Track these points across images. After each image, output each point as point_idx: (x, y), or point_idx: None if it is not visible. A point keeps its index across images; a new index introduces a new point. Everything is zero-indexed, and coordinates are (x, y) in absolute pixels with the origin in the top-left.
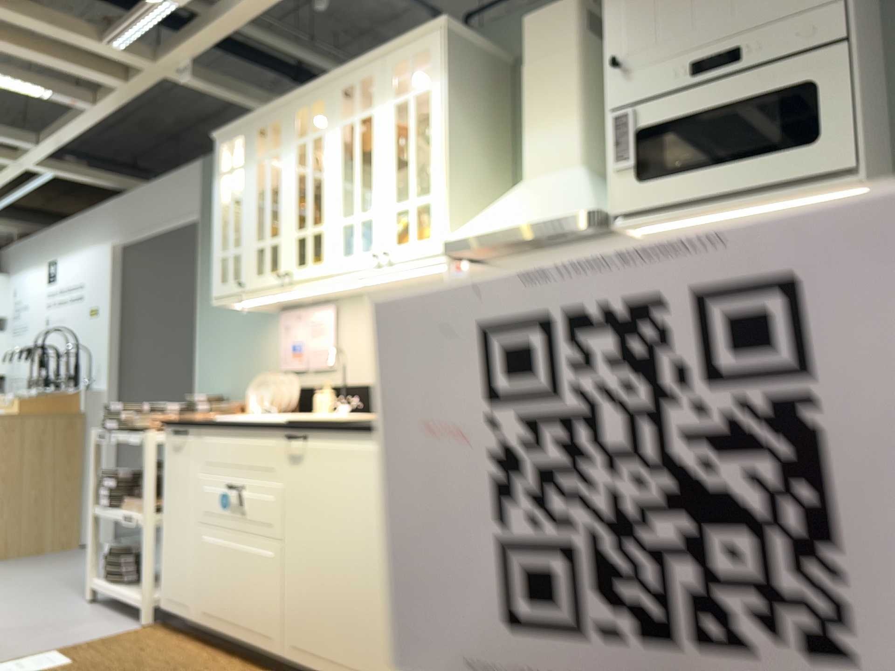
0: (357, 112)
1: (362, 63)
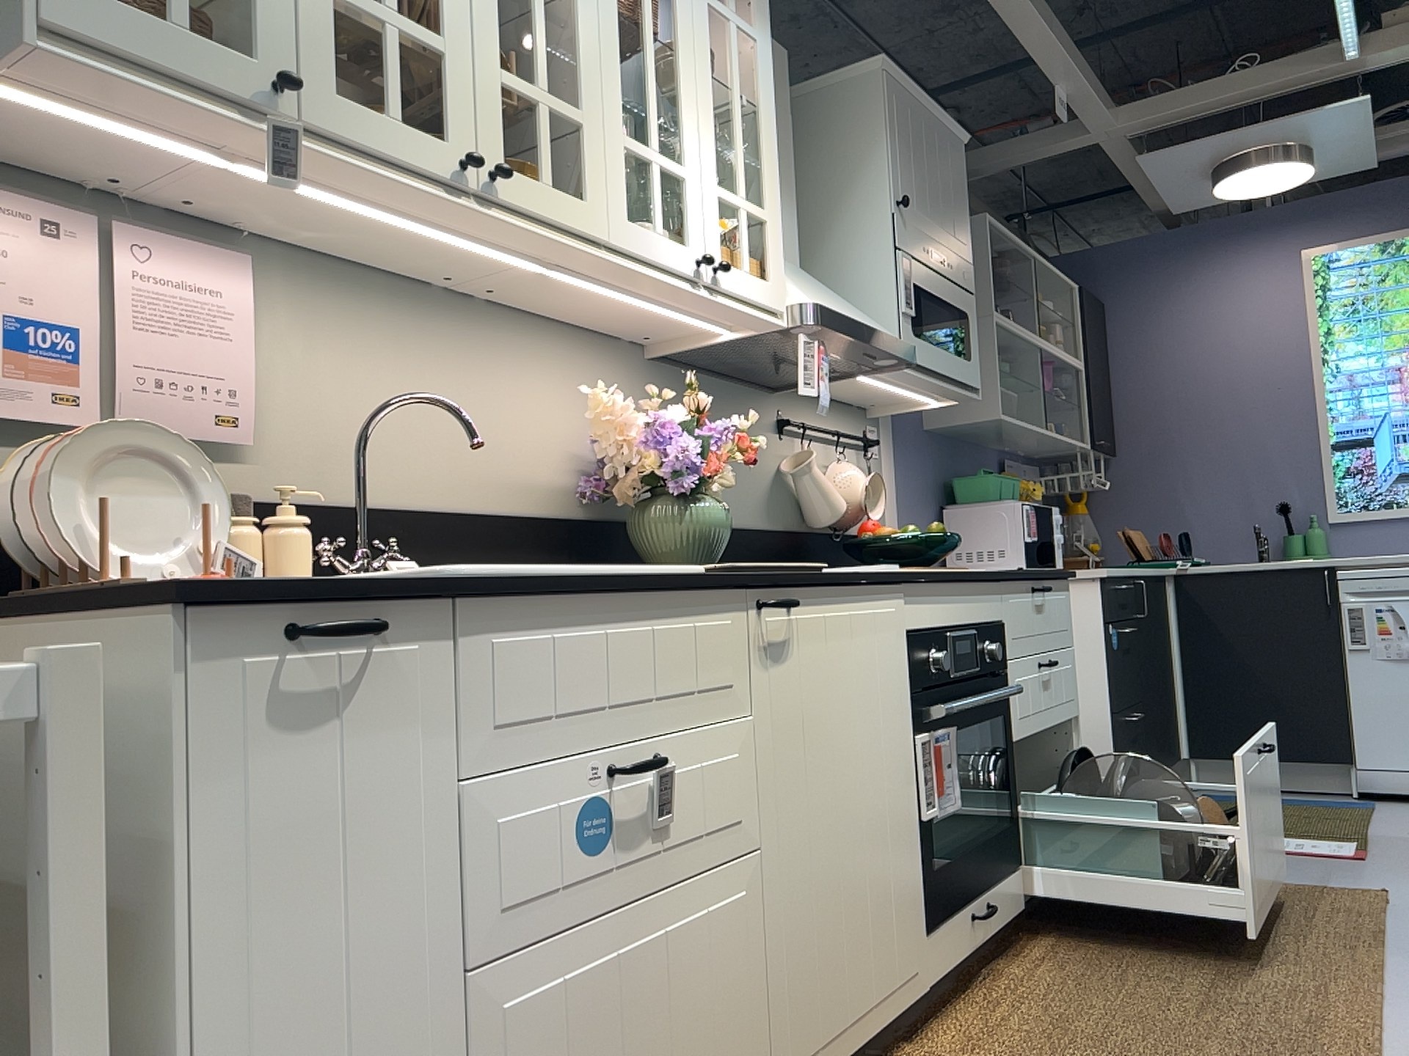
0: None
1: None
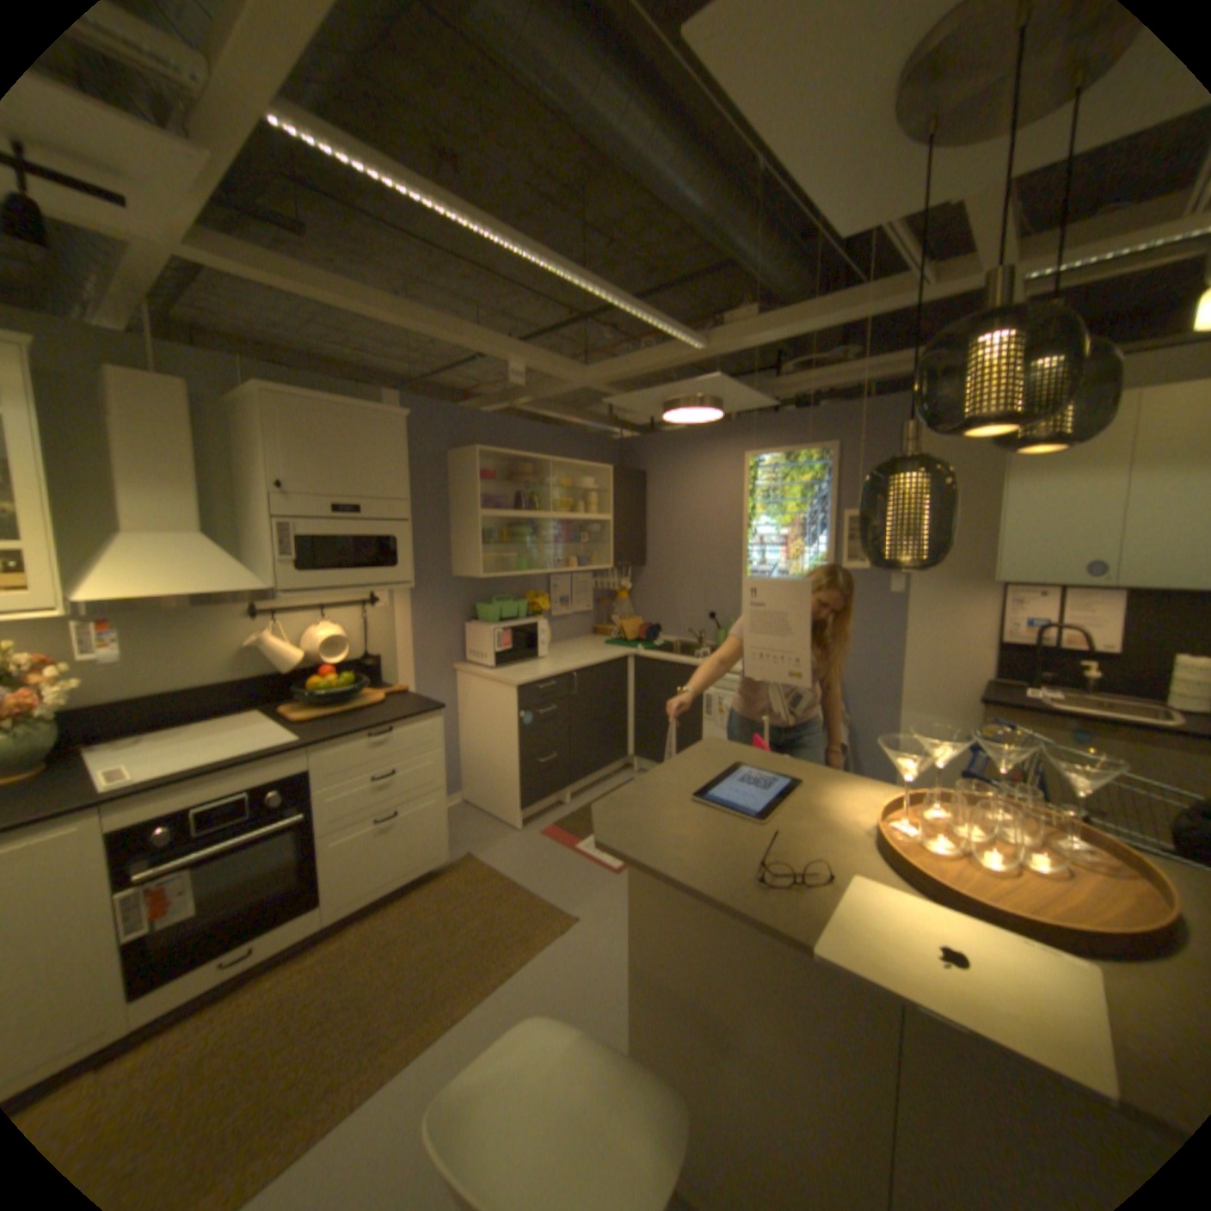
0: None
1: None
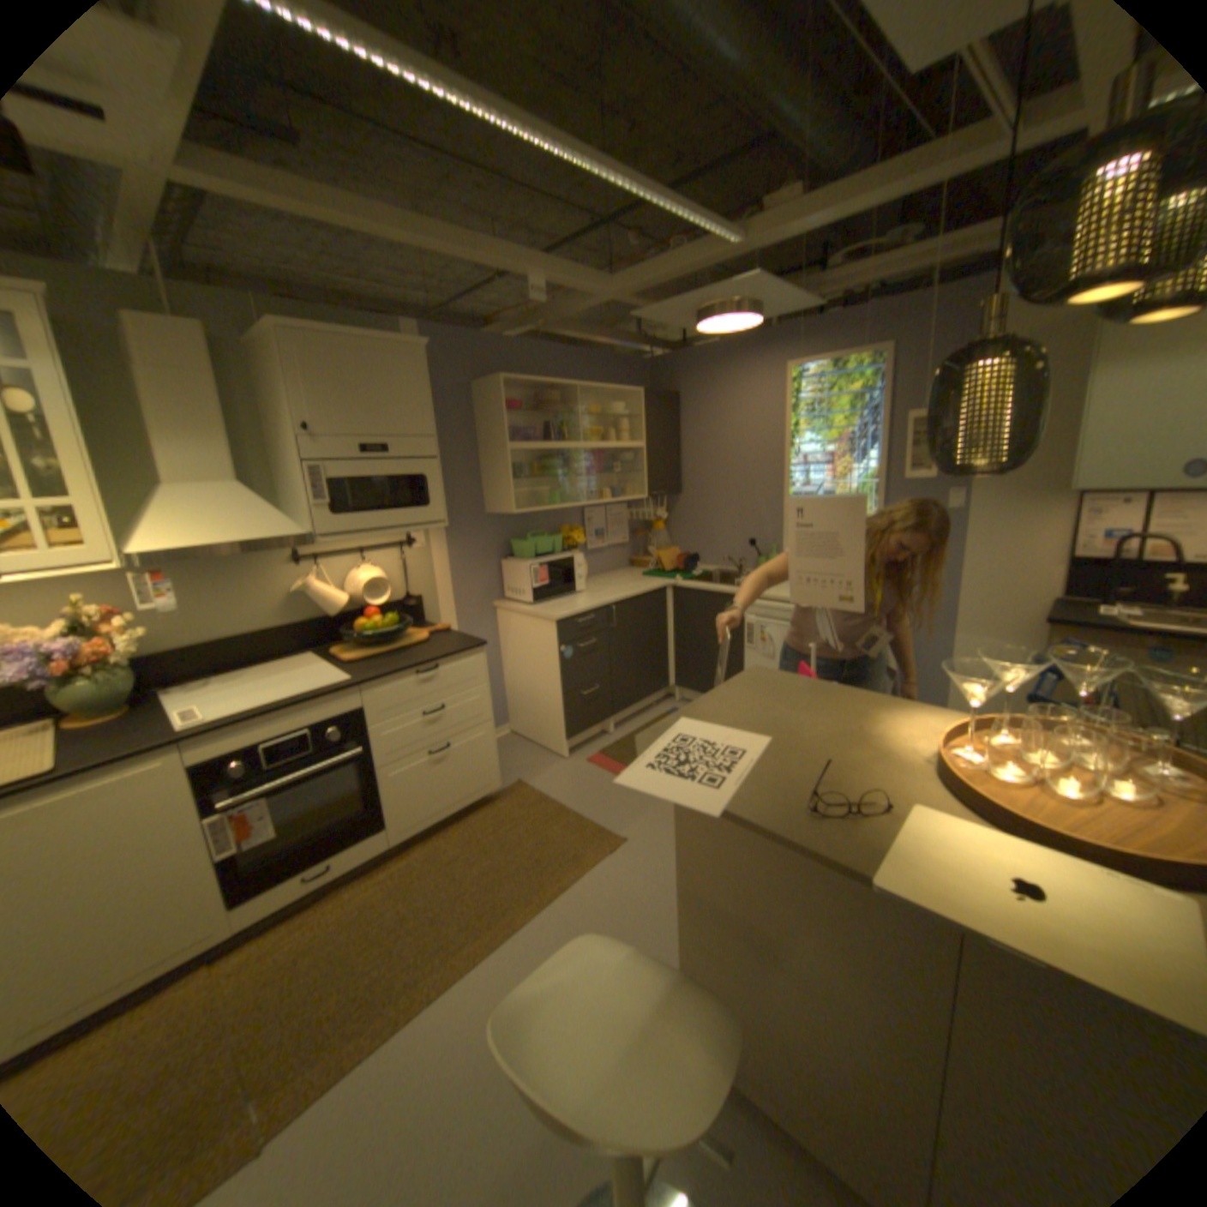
0: None
1: None
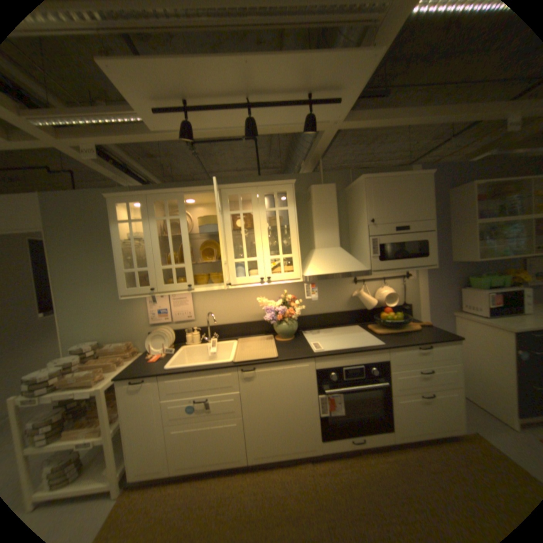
0: (241, 209)
1: (244, 186)
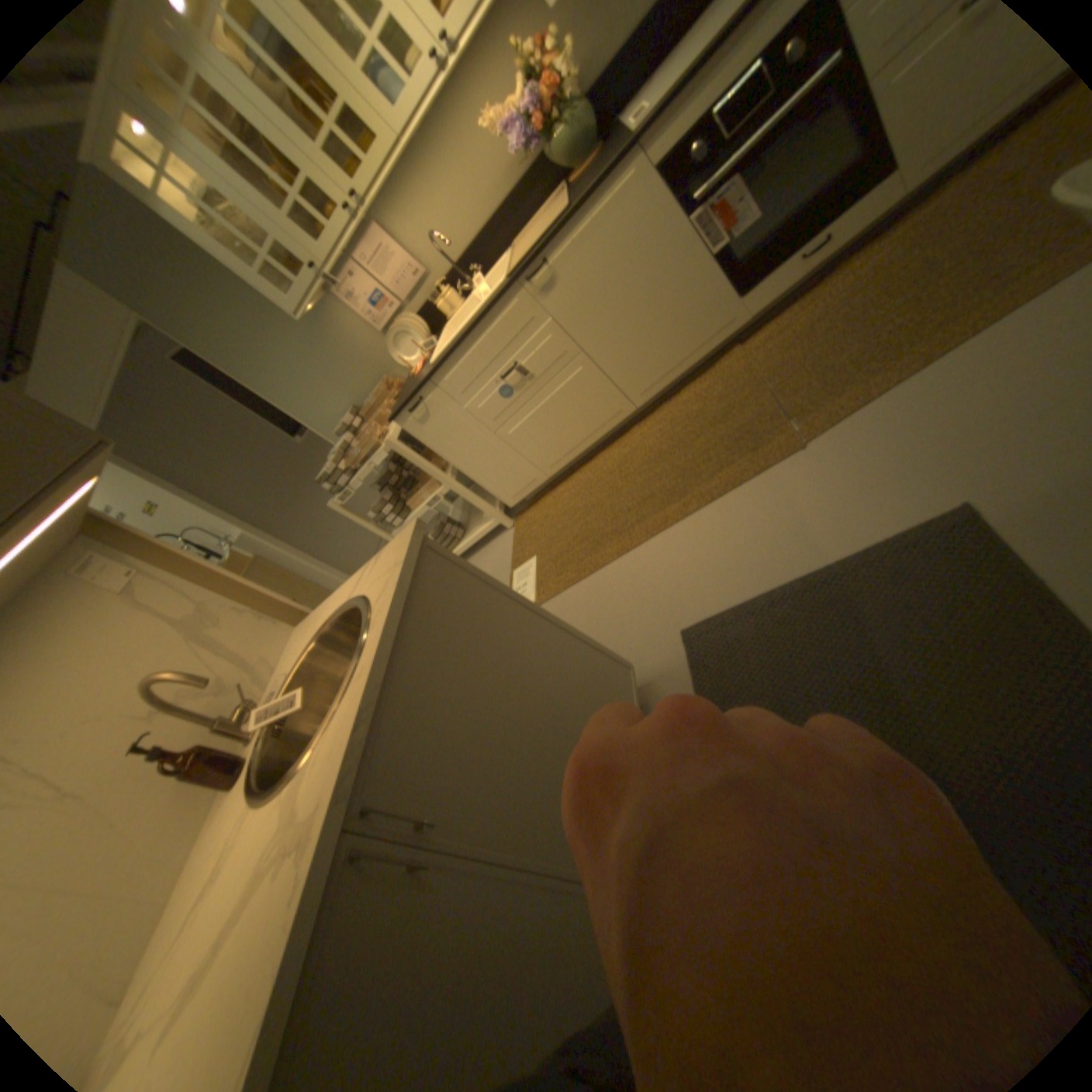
0: None
1: None
